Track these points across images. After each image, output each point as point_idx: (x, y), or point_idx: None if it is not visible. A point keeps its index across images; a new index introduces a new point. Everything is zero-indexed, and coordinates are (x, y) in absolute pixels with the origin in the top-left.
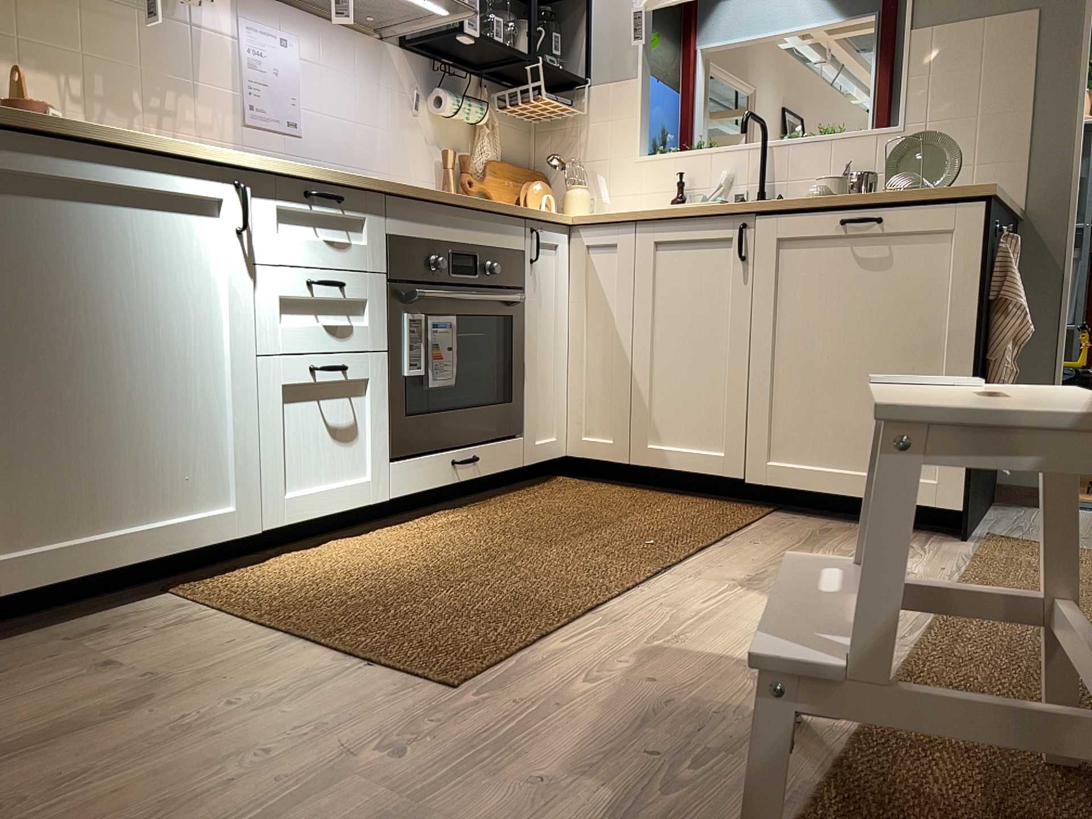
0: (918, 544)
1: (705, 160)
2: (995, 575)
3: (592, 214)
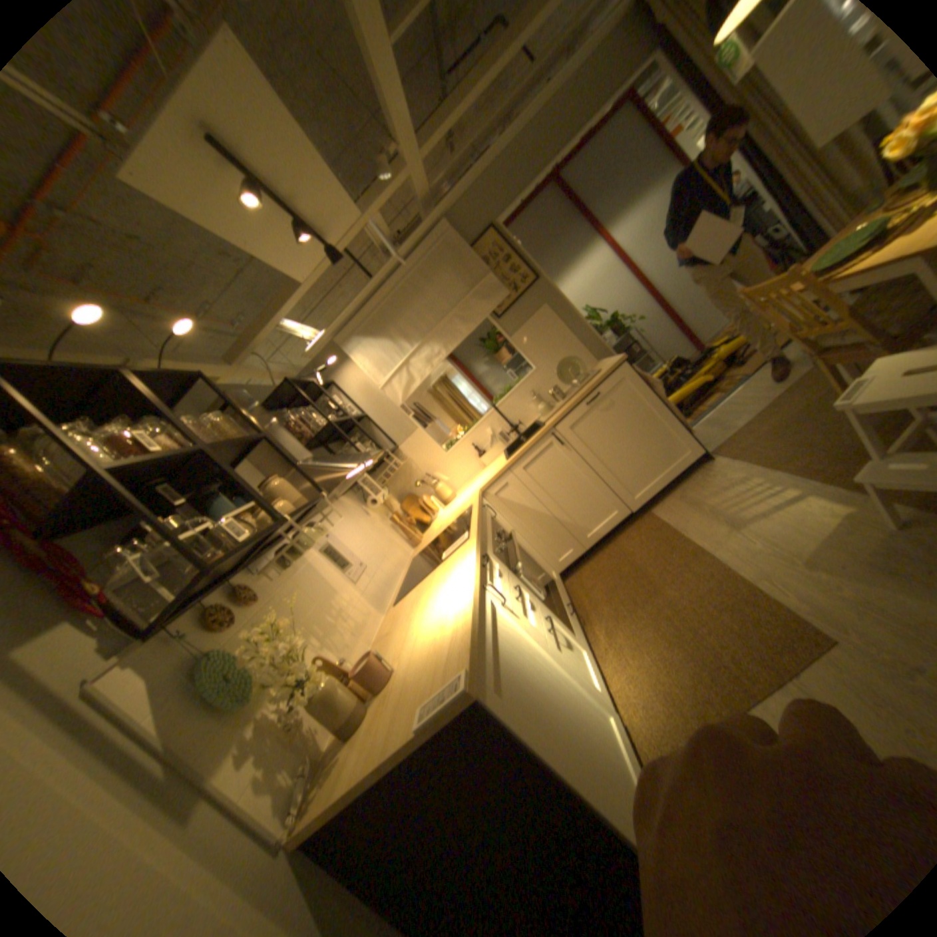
0: (715, 471)
1: (475, 431)
2: (761, 454)
3: (488, 480)
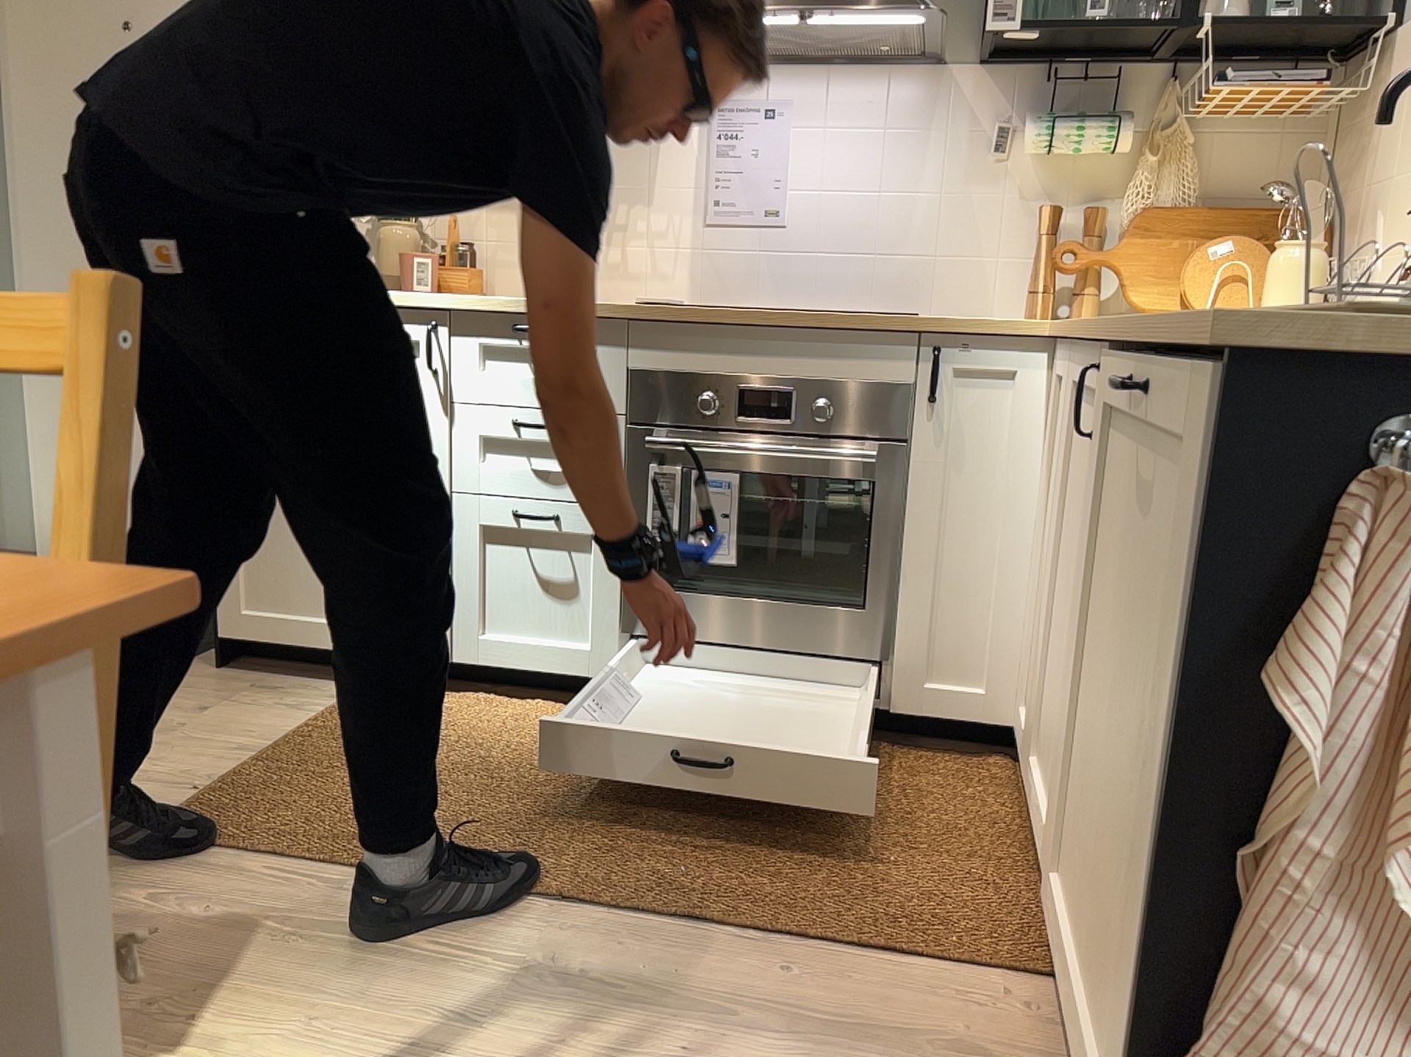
0: None
1: None
2: None
3: (1054, 327)
